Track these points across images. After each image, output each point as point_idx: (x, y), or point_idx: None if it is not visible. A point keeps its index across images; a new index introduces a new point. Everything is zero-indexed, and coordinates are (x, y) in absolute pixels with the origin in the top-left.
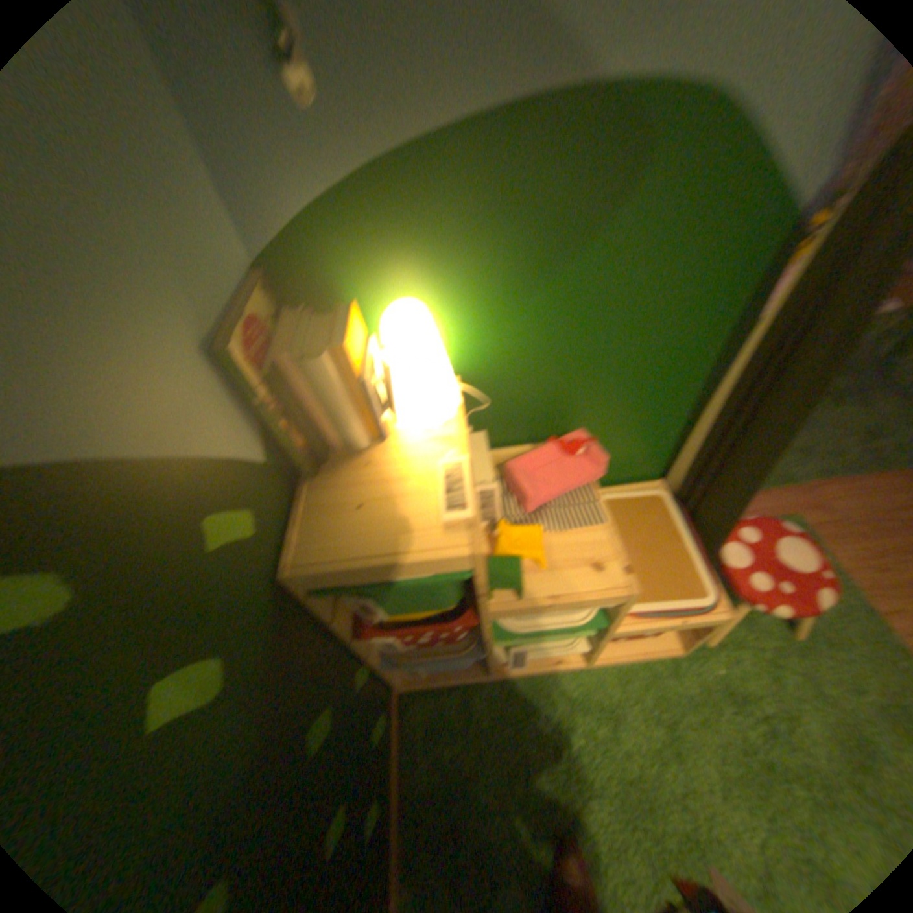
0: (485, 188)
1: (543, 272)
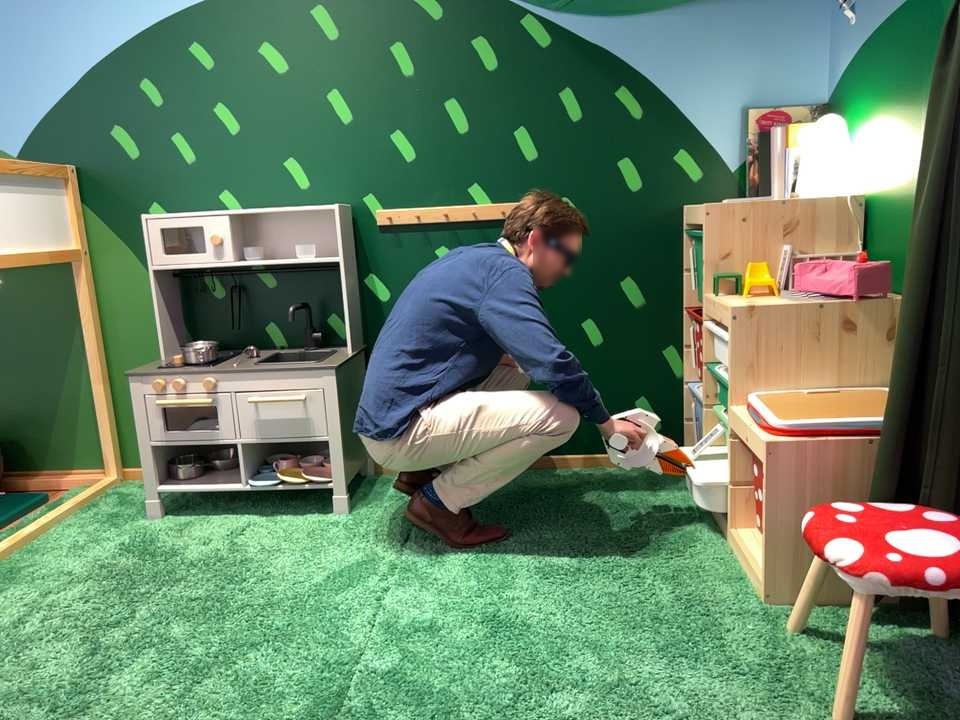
0: (888, 56)
1: (905, 110)
